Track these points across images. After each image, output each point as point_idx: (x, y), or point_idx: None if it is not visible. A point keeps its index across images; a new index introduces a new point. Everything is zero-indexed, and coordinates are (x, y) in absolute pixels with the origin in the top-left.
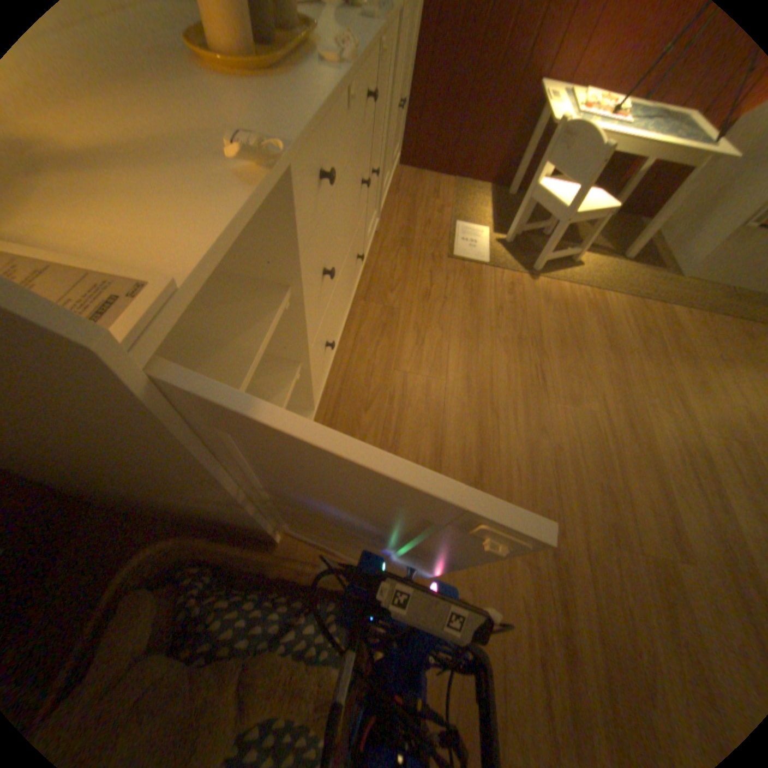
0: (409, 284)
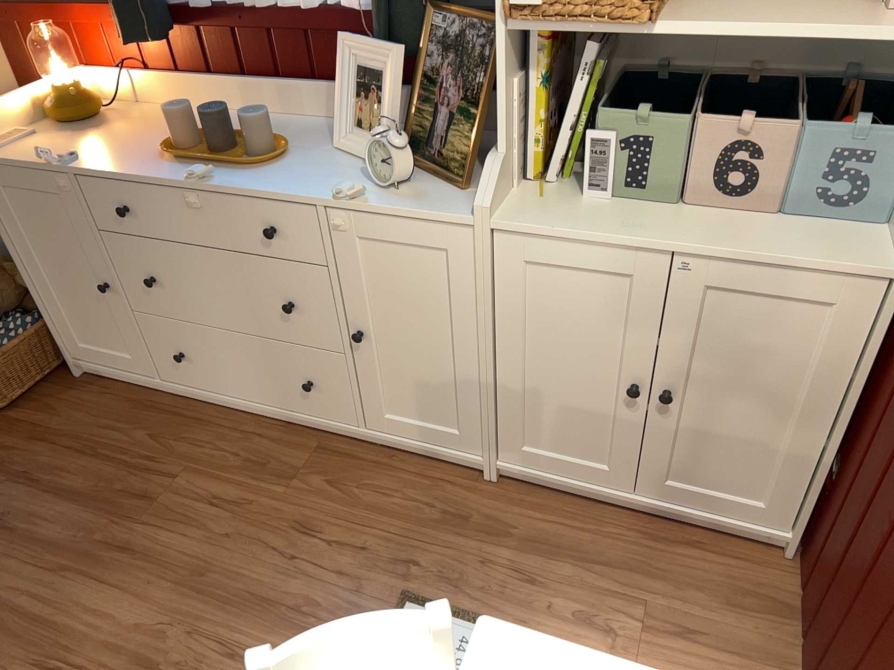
0: (343, 507)
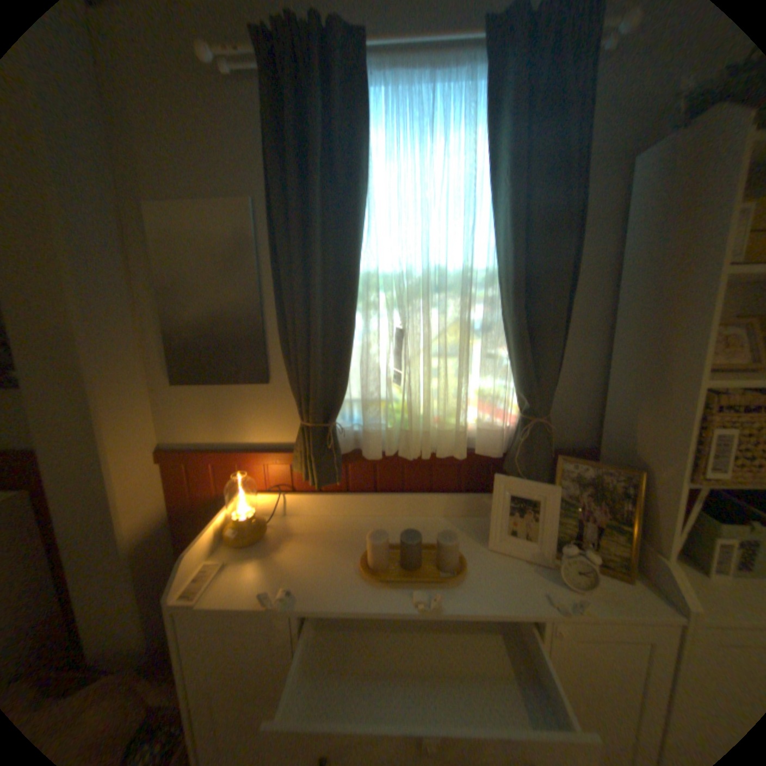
0: None
